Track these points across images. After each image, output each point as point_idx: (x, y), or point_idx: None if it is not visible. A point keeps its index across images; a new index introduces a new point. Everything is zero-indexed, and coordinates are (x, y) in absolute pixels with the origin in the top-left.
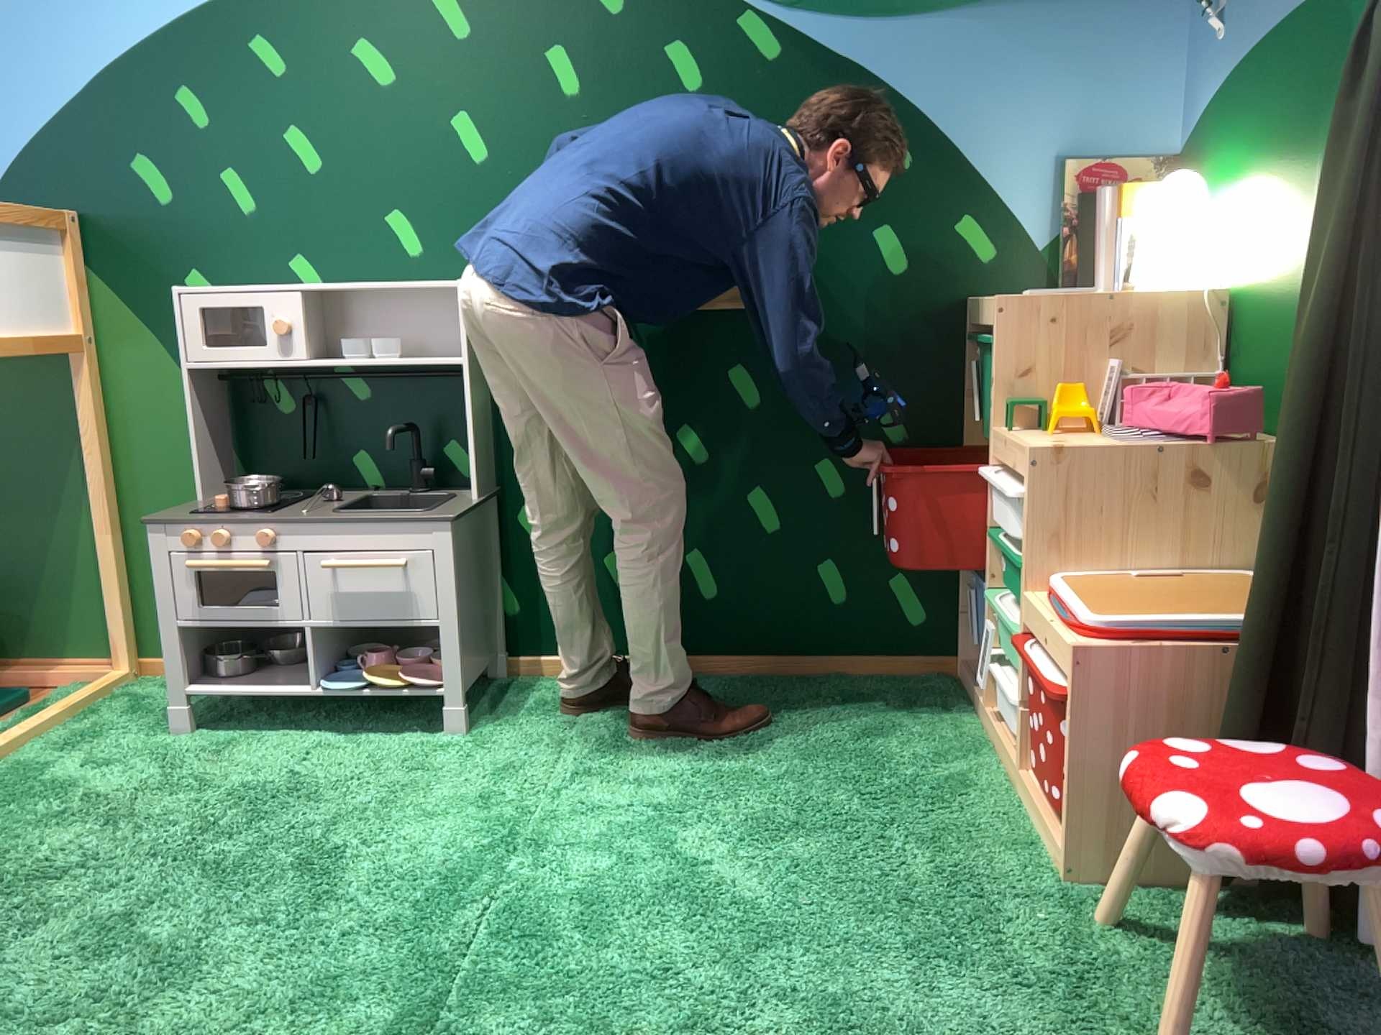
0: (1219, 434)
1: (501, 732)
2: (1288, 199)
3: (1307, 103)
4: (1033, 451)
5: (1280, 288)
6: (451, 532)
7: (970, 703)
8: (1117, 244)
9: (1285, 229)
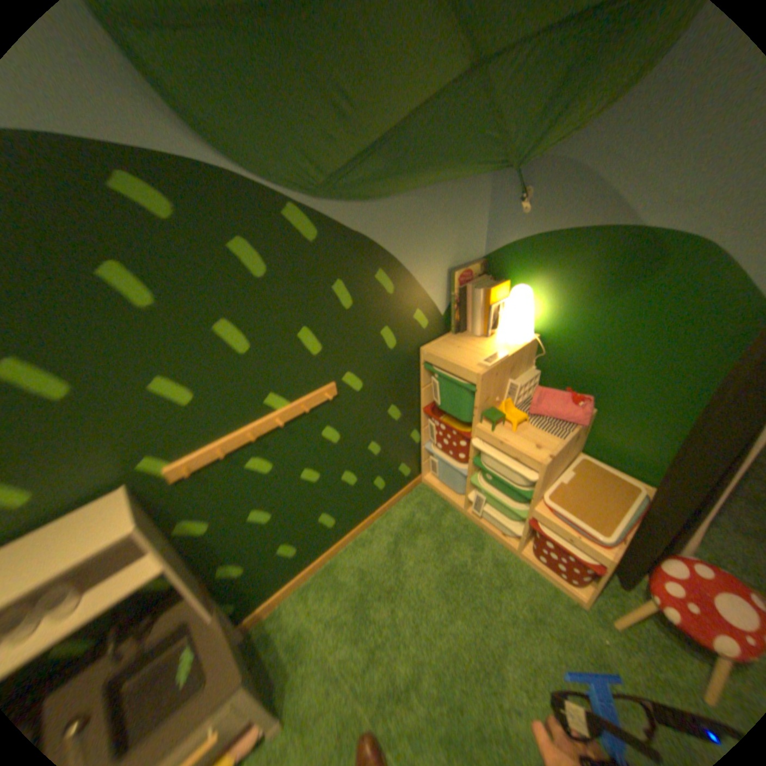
0: (589, 423)
1: (296, 698)
2: (593, 313)
3: (616, 275)
4: (546, 465)
5: (582, 347)
6: (243, 683)
7: (447, 502)
8: (487, 315)
9: (589, 324)
